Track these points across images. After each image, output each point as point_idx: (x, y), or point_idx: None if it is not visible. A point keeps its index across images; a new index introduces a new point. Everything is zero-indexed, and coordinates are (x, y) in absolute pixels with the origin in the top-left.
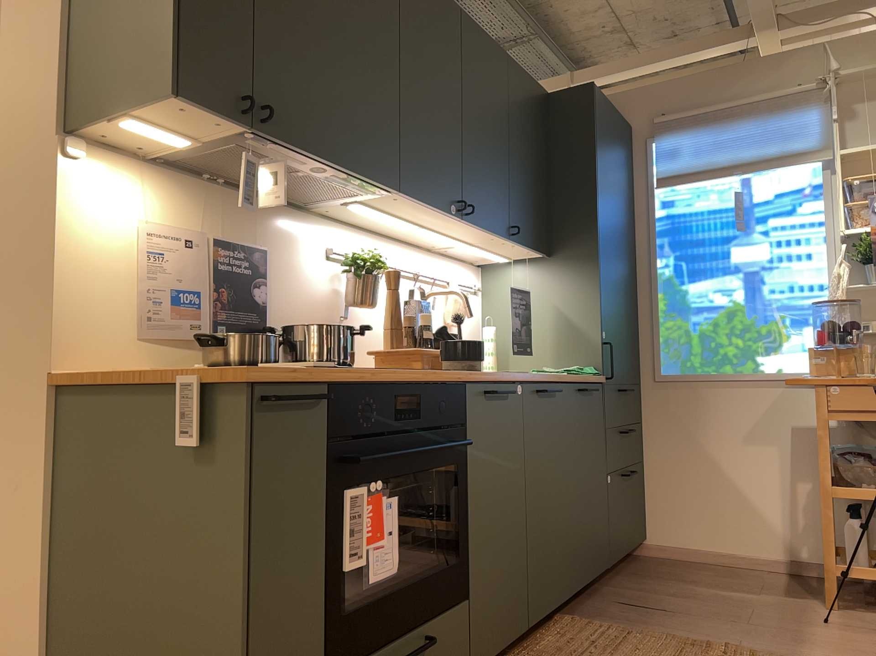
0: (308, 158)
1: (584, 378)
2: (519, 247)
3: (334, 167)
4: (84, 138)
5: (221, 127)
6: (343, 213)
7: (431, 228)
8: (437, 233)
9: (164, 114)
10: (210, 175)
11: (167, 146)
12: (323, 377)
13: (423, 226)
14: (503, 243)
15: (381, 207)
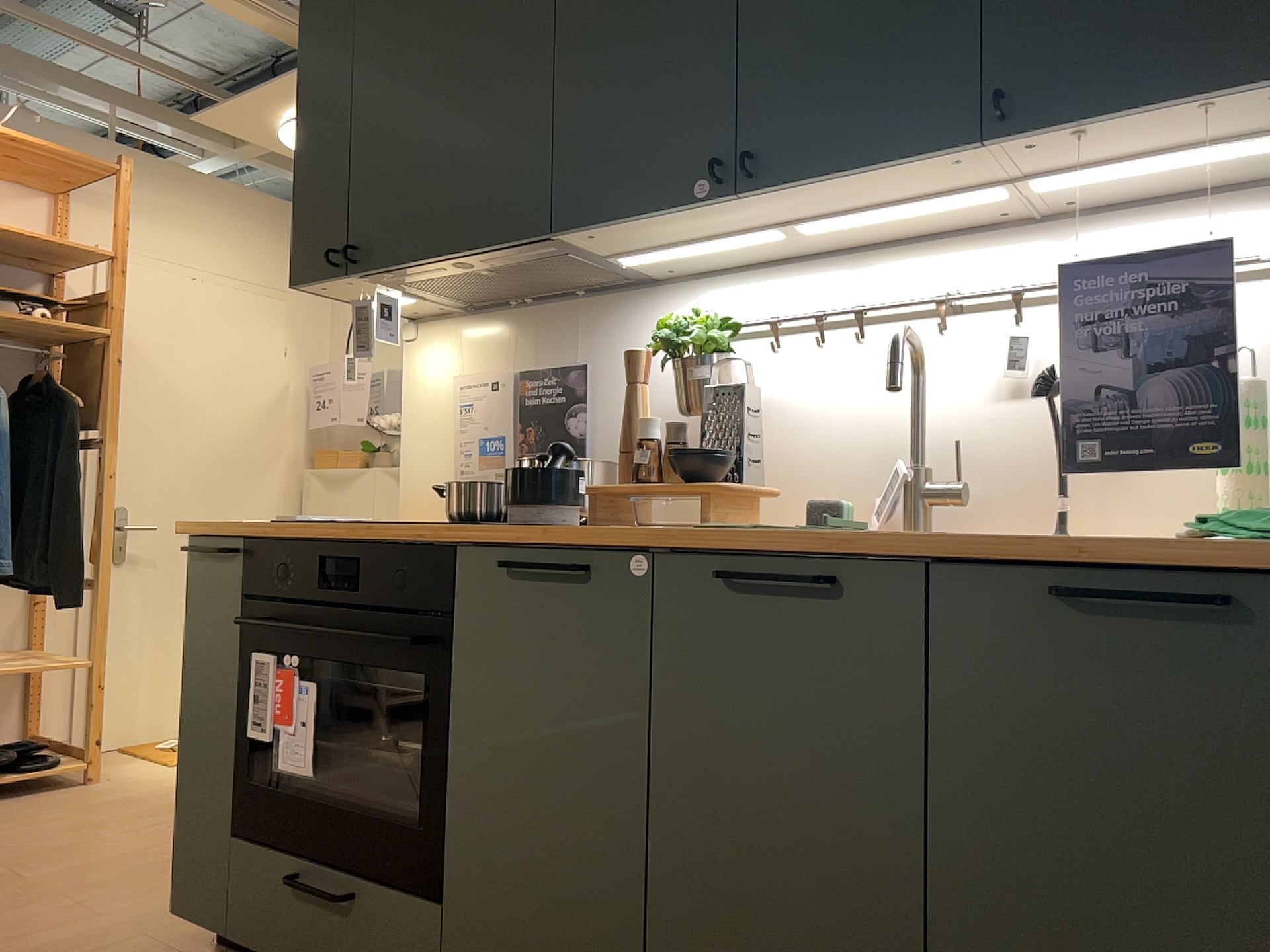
0: (423, 265)
1: (1165, 551)
2: (1134, 124)
3: (452, 258)
4: (421, 318)
5: (359, 283)
6: (702, 261)
7: (810, 219)
8: (850, 218)
9: (340, 294)
10: (512, 300)
11: (424, 302)
12: (248, 531)
13: (784, 224)
14: (1041, 148)
15: (655, 244)
